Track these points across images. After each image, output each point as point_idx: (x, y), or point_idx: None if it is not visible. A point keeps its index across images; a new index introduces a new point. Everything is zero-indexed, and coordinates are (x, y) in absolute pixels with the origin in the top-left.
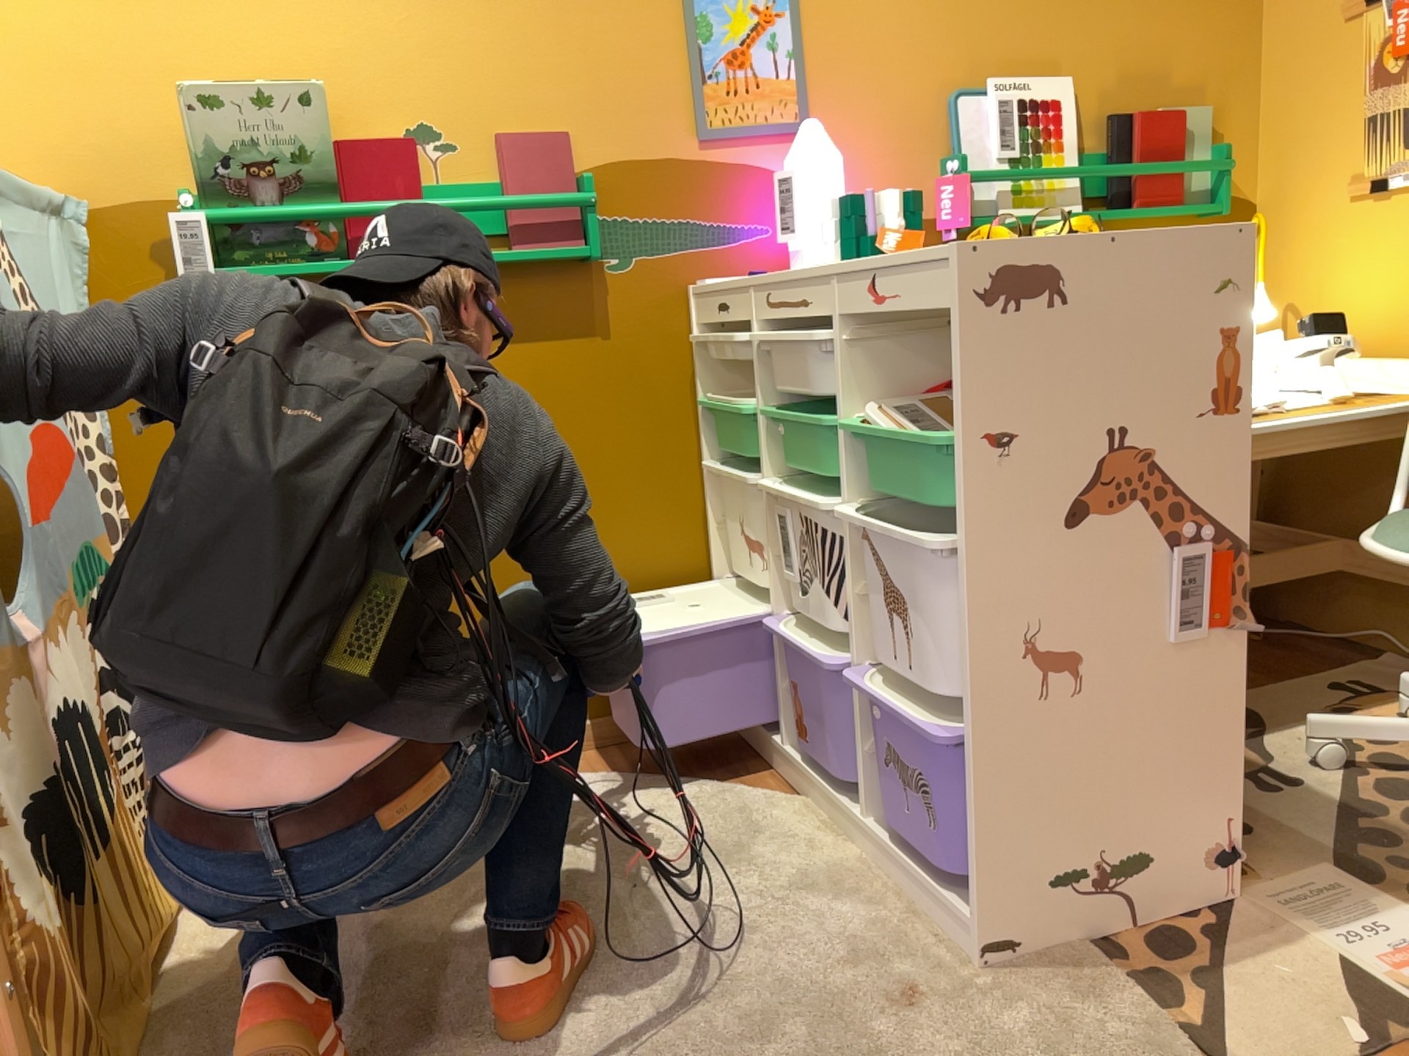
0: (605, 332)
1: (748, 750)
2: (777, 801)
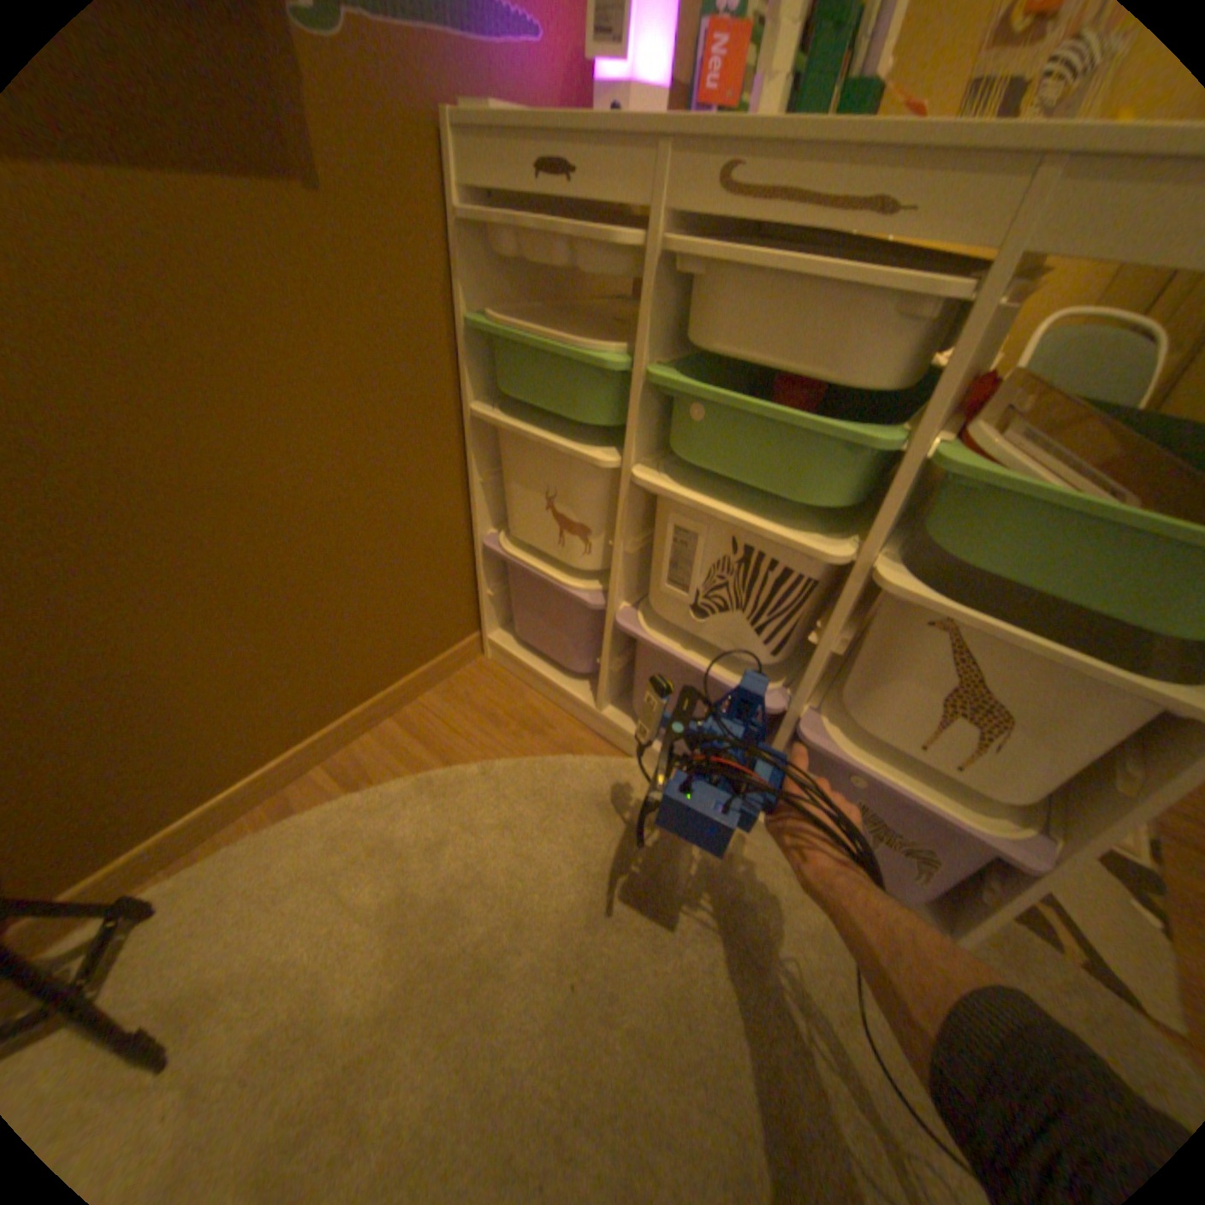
0: (314, 176)
1: (537, 693)
2: (618, 766)
